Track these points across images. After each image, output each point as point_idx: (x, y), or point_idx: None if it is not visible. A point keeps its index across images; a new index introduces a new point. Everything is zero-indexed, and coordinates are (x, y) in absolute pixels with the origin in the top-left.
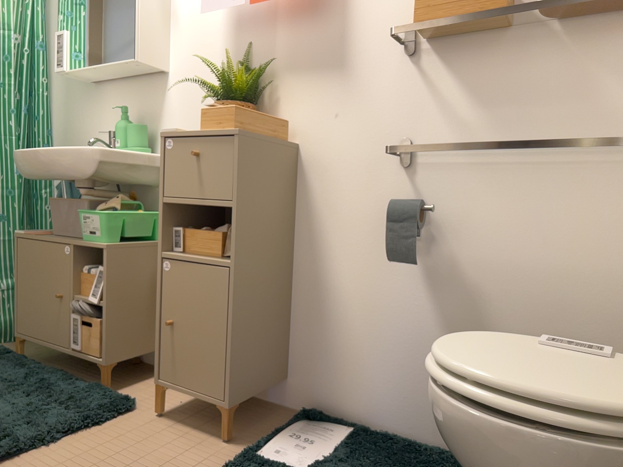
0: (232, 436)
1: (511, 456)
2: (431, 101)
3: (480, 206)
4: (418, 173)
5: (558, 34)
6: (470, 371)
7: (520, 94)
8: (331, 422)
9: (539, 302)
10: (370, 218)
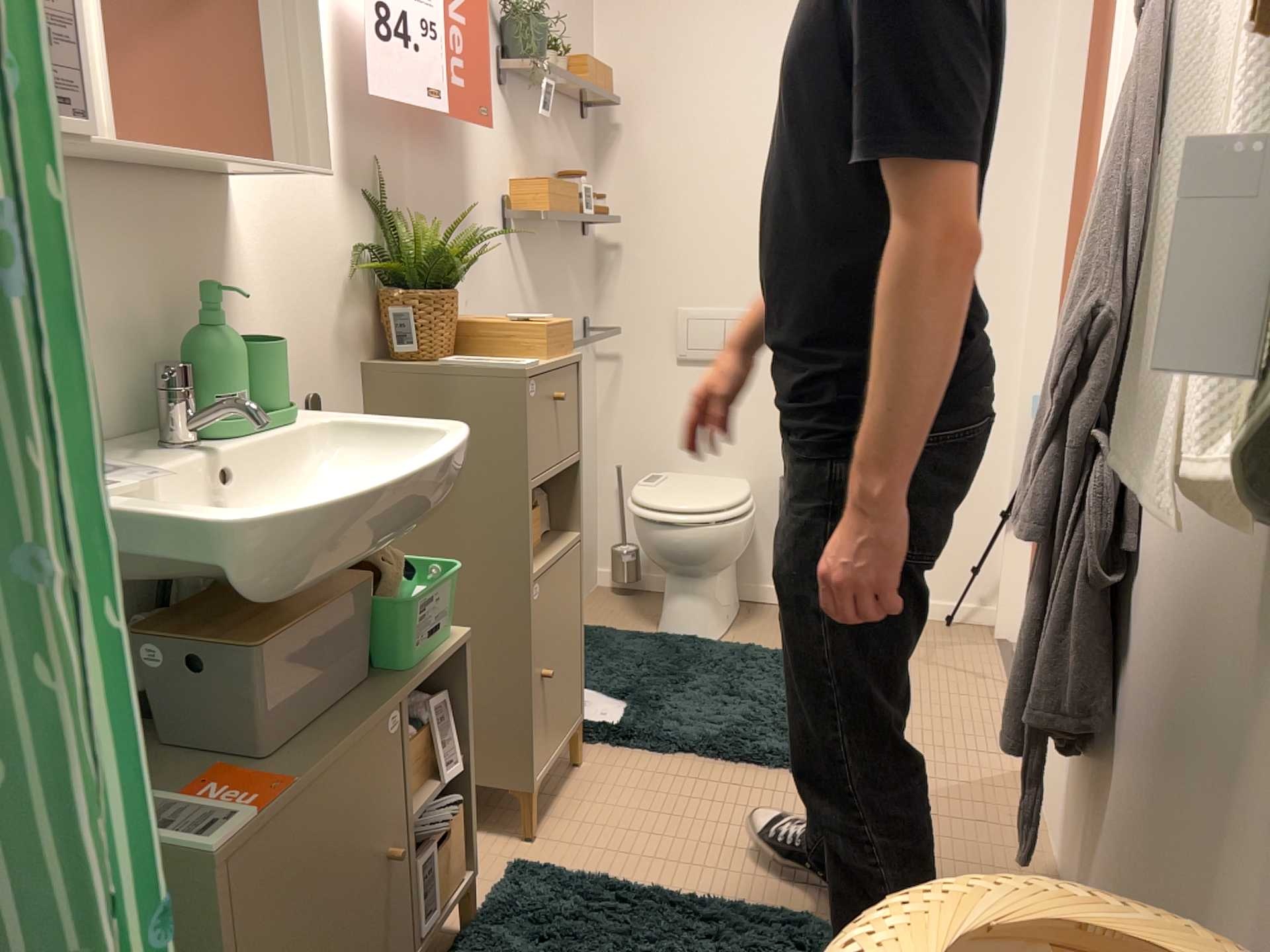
0: (565, 758)
1: (751, 532)
2: (522, 296)
3: None
4: None
5: (561, 241)
6: (725, 504)
7: (553, 293)
8: None
9: None
10: None
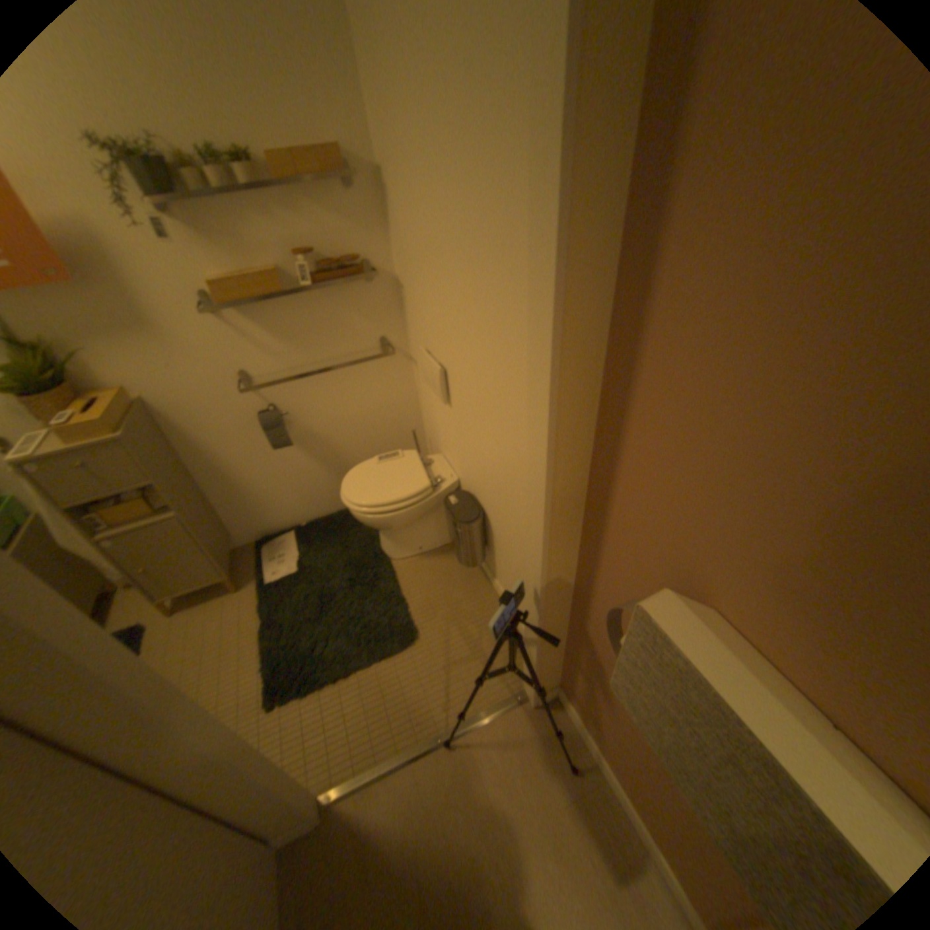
0: (233, 588)
1: (395, 522)
2: (246, 344)
3: (308, 397)
4: (259, 391)
5: (312, 291)
6: (367, 502)
7: (304, 331)
8: (277, 538)
9: (355, 431)
10: (238, 427)
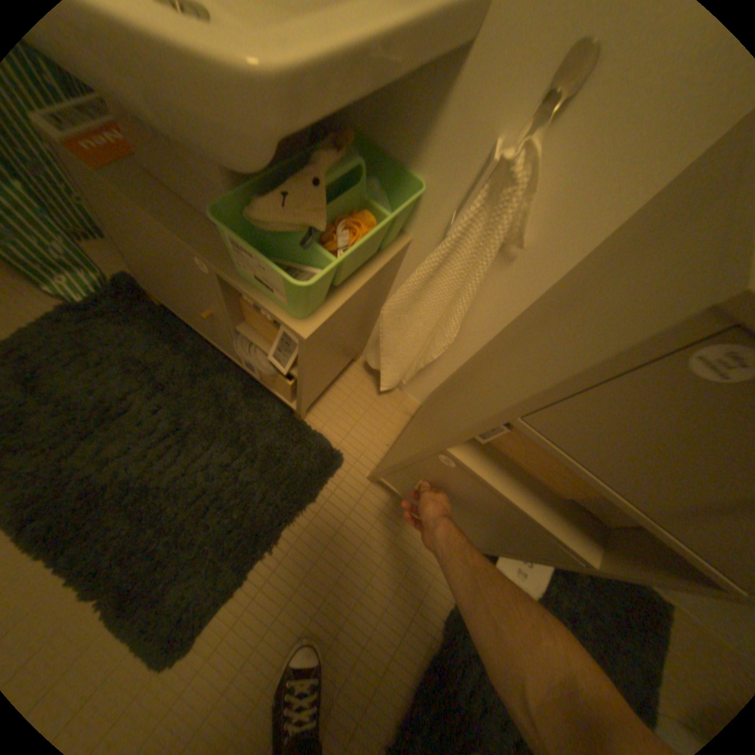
0: None
1: None
2: None
3: None
4: None
5: None
6: None
7: None
8: None
9: None
10: None
